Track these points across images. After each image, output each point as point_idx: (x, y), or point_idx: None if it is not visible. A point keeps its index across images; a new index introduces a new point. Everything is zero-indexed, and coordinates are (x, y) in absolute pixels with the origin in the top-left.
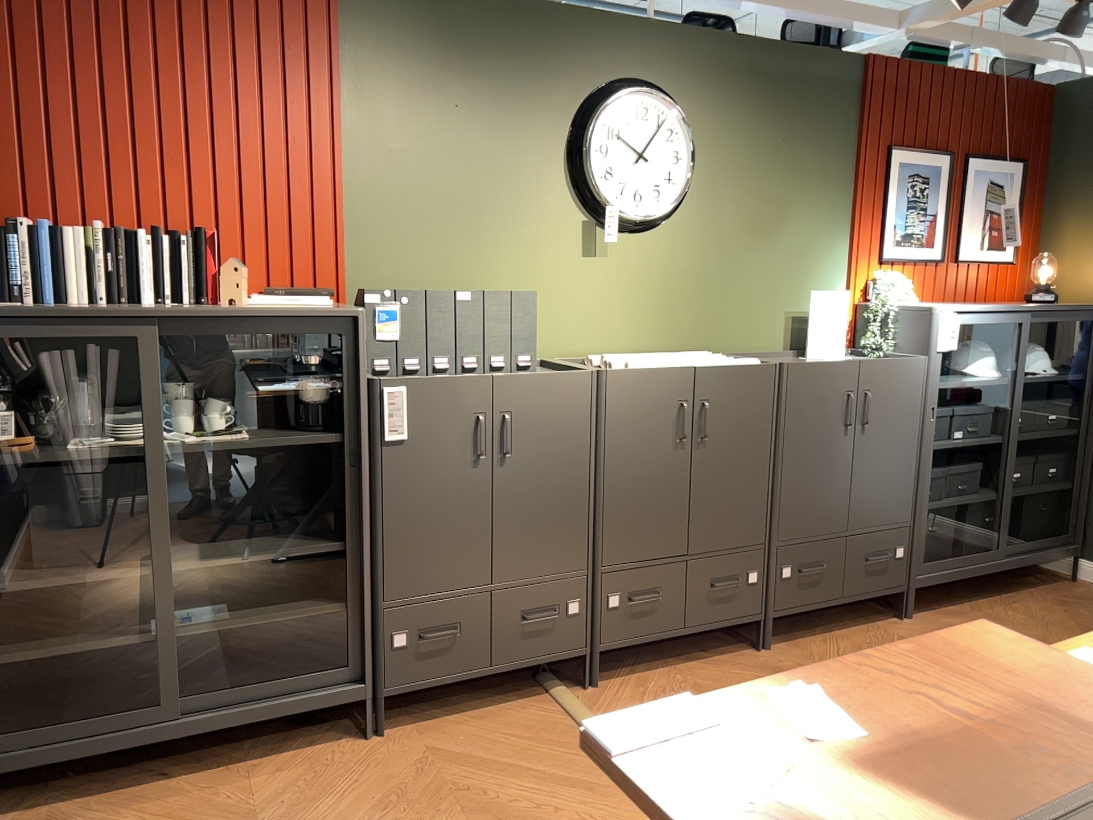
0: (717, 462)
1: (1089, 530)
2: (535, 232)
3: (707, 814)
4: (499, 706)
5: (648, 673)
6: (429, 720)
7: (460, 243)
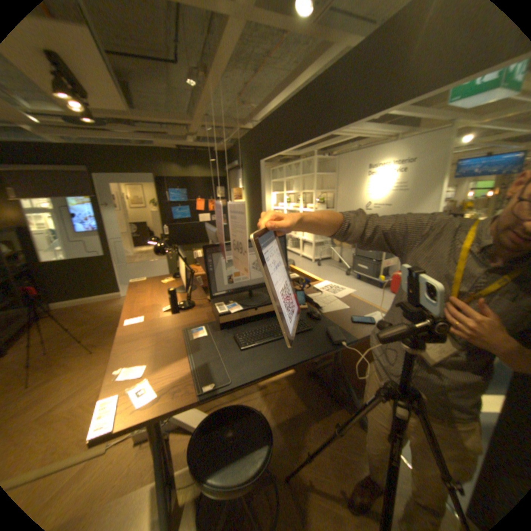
0: None
1: (45, 295)
2: None
3: (146, 405)
4: None
5: None
6: None
7: None
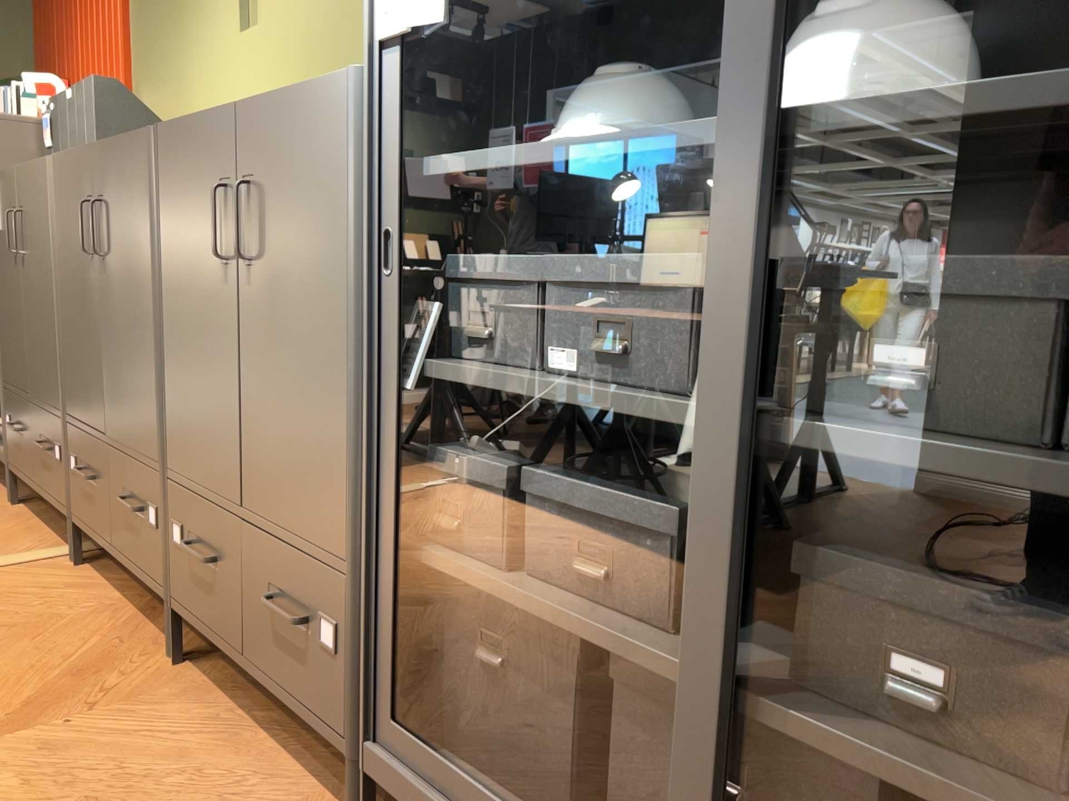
0: (114, 298)
1: None
2: (211, 19)
3: None
4: (51, 534)
5: (113, 589)
6: (35, 515)
7: (175, 53)
